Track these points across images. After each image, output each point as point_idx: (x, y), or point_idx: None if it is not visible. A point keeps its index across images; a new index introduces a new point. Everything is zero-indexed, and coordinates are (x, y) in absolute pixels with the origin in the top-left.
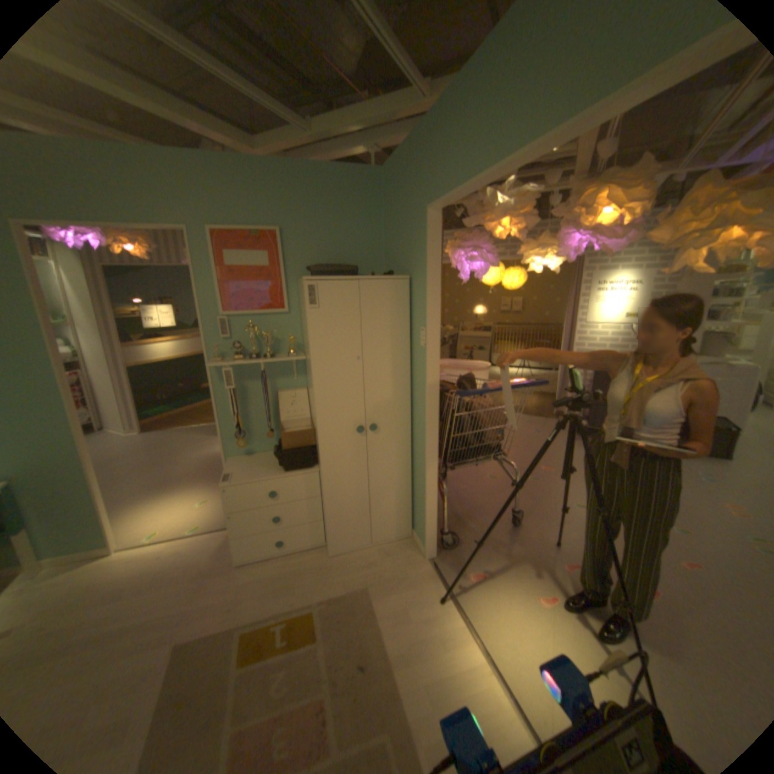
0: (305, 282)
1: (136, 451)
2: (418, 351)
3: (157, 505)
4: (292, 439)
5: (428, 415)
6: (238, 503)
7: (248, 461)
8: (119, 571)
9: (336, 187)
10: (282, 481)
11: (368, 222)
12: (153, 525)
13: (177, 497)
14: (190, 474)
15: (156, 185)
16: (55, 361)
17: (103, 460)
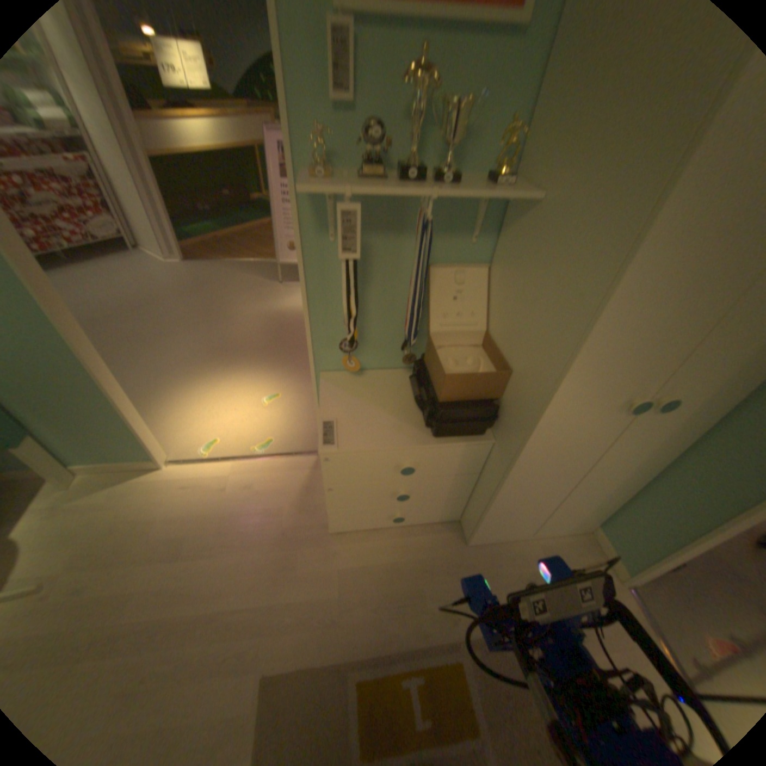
0: None
1: (180, 288)
2: None
3: (213, 386)
4: (465, 384)
5: None
6: (348, 473)
7: (359, 387)
8: (173, 500)
9: None
10: (429, 451)
11: None
12: (211, 422)
13: (238, 377)
14: (251, 339)
15: None
16: None
17: (140, 294)
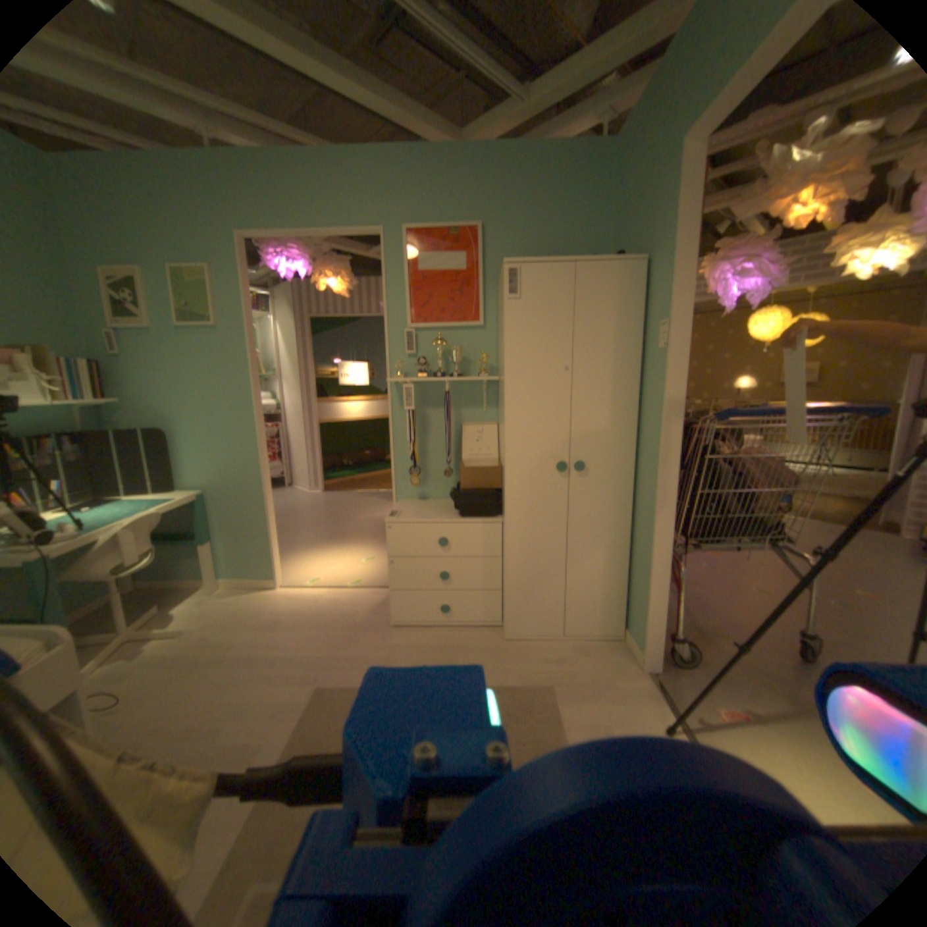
0: (506, 265)
1: (317, 506)
2: (654, 358)
3: (325, 554)
4: (472, 476)
5: (663, 447)
6: (402, 546)
7: (420, 504)
8: (279, 605)
9: (554, 168)
10: (456, 527)
11: (592, 210)
12: (319, 571)
13: (346, 549)
14: (362, 531)
15: (359, 185)
16: (253, 372)
17: (287, 509)
